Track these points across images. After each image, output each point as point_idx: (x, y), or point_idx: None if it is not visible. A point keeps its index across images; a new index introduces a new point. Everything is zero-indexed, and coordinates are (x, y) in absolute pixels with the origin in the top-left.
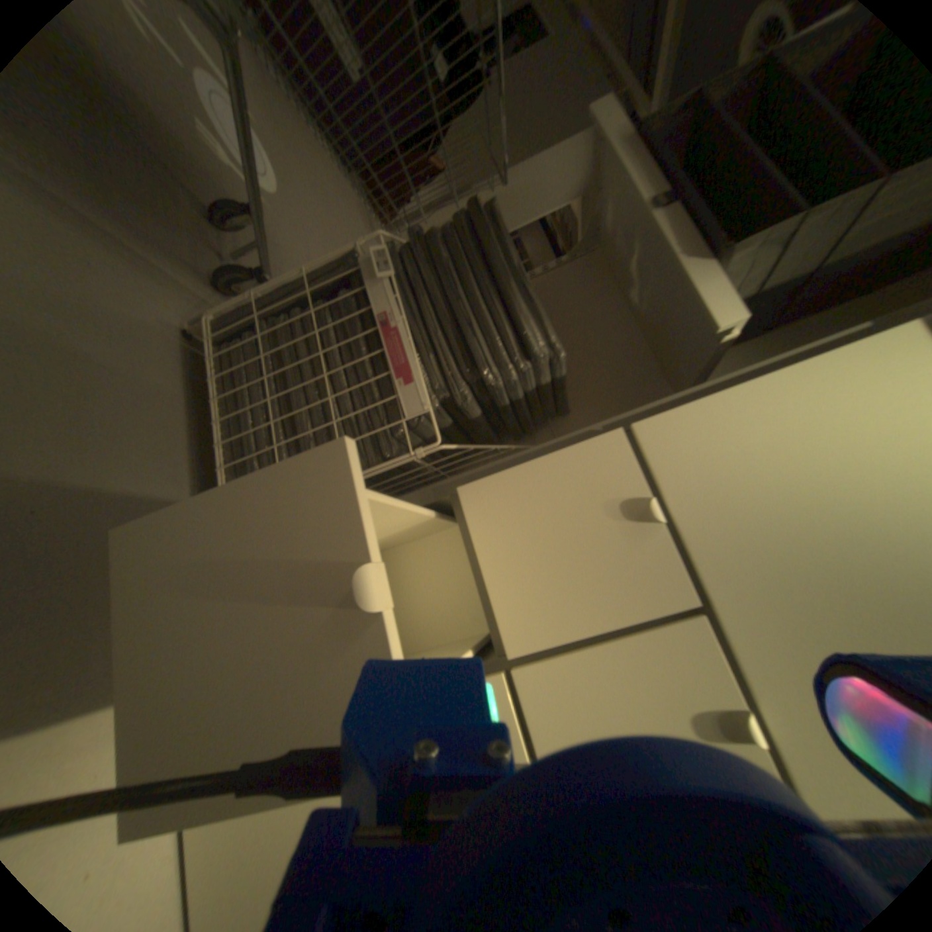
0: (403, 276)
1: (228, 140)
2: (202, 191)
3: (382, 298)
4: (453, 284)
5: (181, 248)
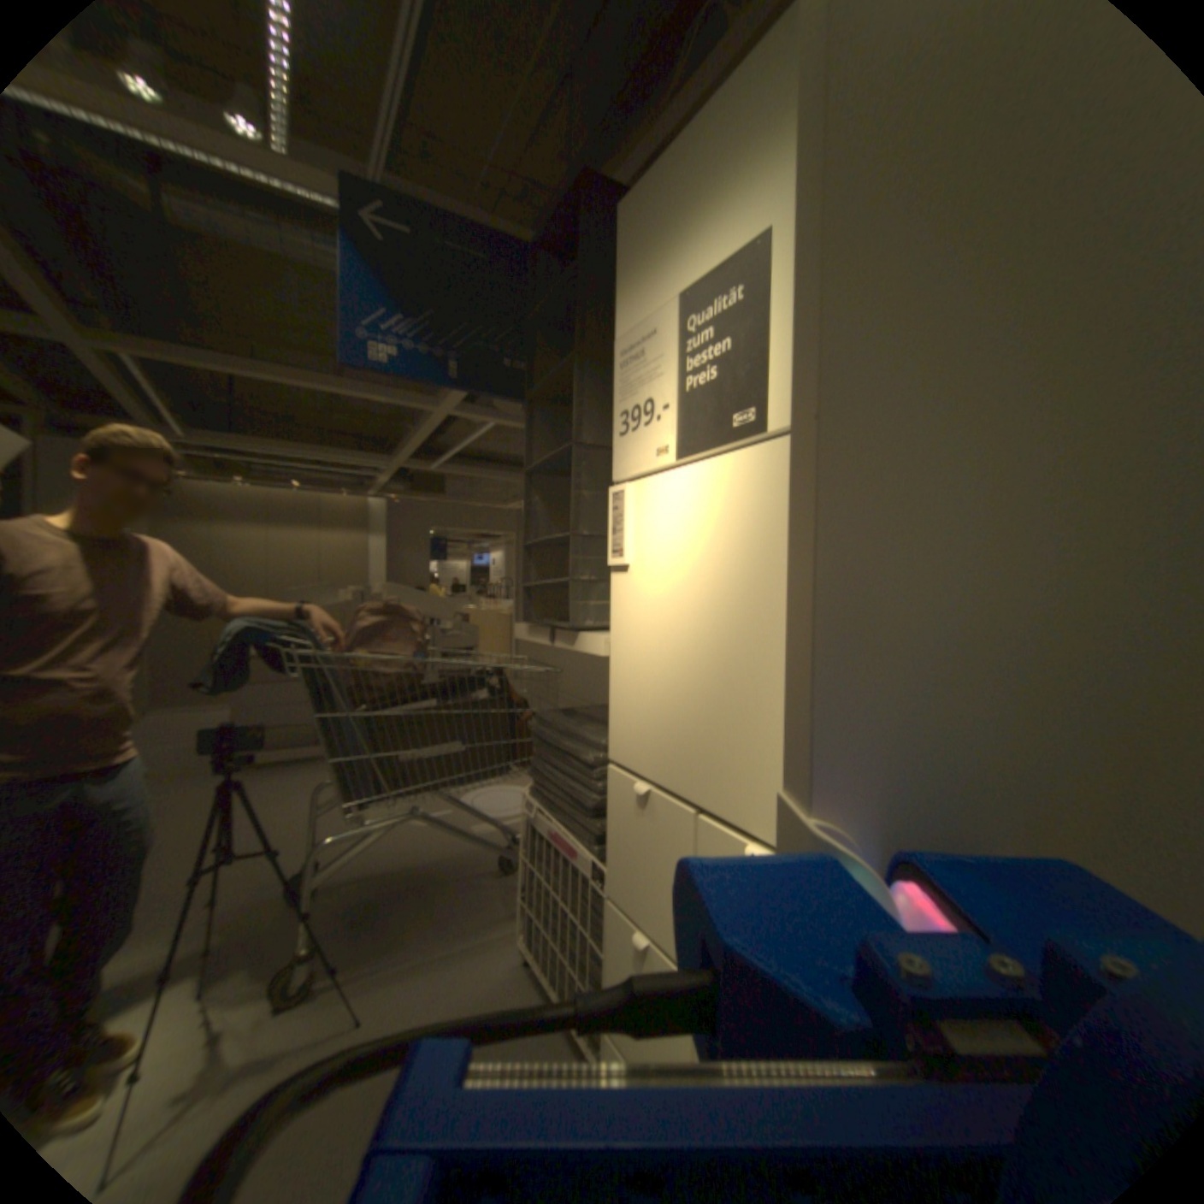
0: (540, 796)
1: (490, 809)
2: (490, 860)
3: (540, 821)
4: (551, 772)
5: (495, 910)
